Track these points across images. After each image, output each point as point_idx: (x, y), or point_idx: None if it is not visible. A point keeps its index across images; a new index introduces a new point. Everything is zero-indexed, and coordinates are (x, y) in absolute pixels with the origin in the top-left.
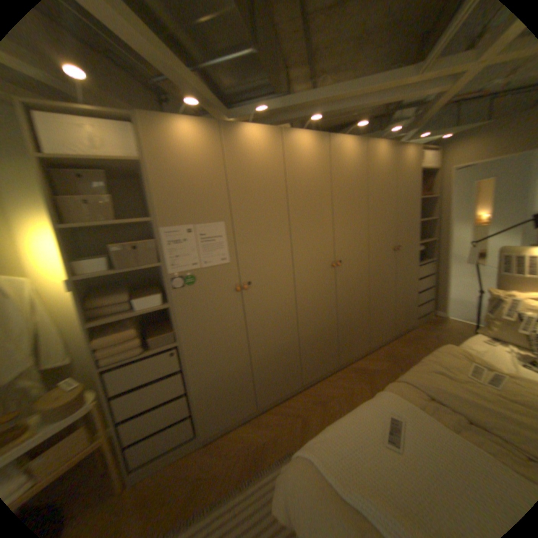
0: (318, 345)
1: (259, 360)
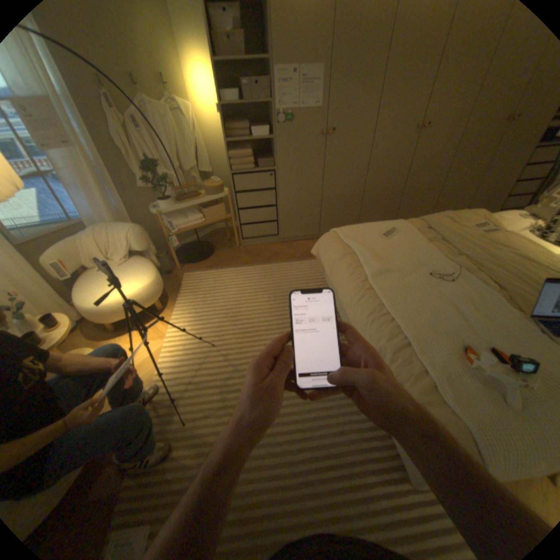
0: (378, 201)
1: (327, 198)
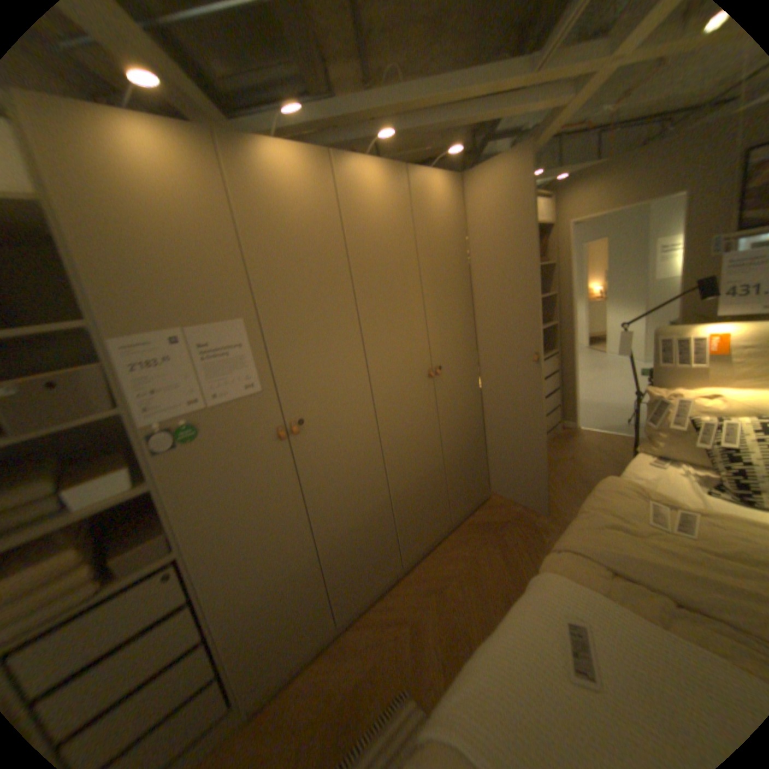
0: (419, 500)
1: (330, 547)
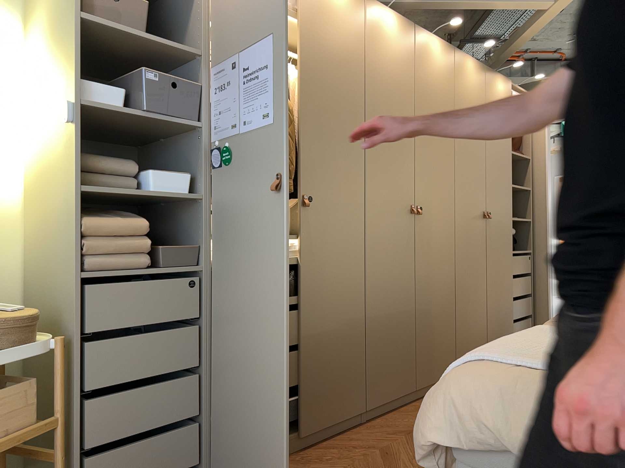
0: (390, 339)
1: (310, 339)
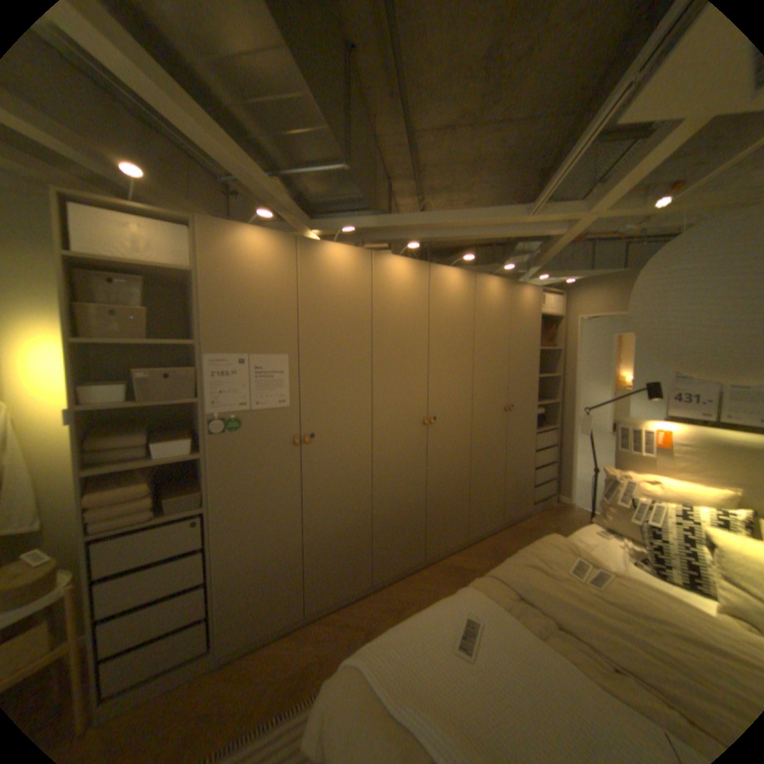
0: (397, 528)
1: (313, 544)
